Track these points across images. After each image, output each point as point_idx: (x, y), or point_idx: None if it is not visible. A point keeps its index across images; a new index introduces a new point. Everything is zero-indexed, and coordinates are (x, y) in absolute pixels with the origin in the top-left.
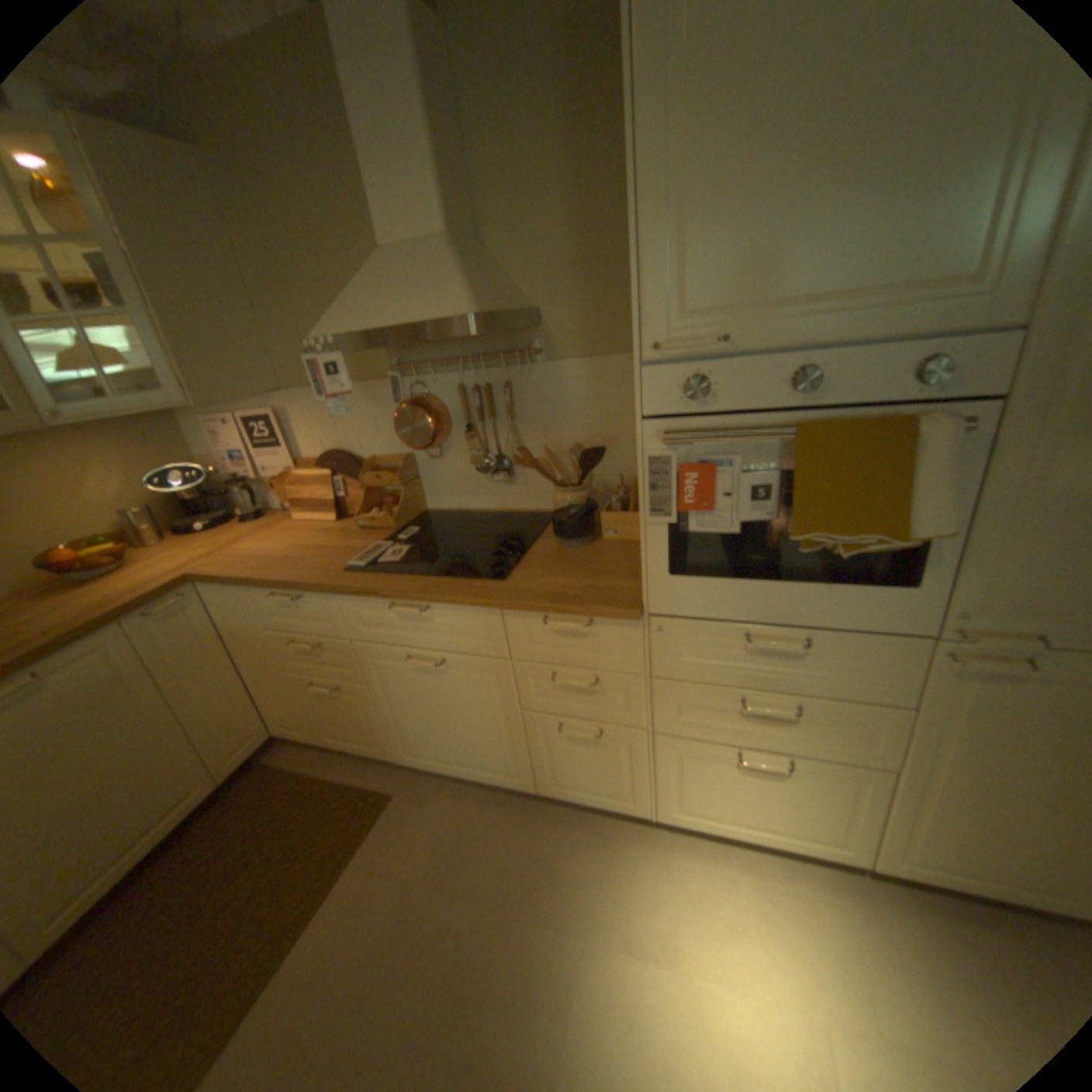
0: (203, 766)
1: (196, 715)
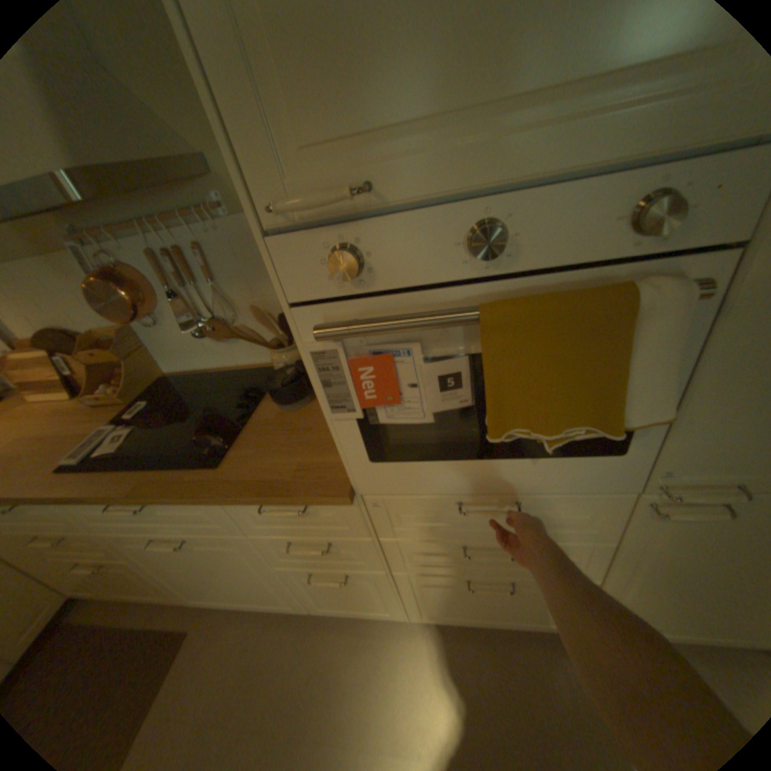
0: None
1: None
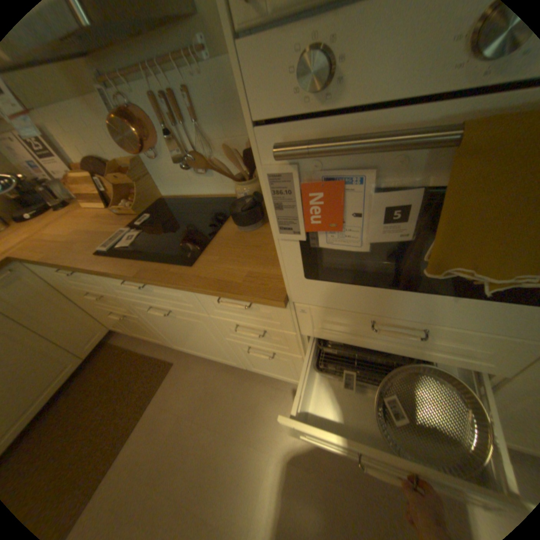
0: (69, 353)
1: (53, 331)
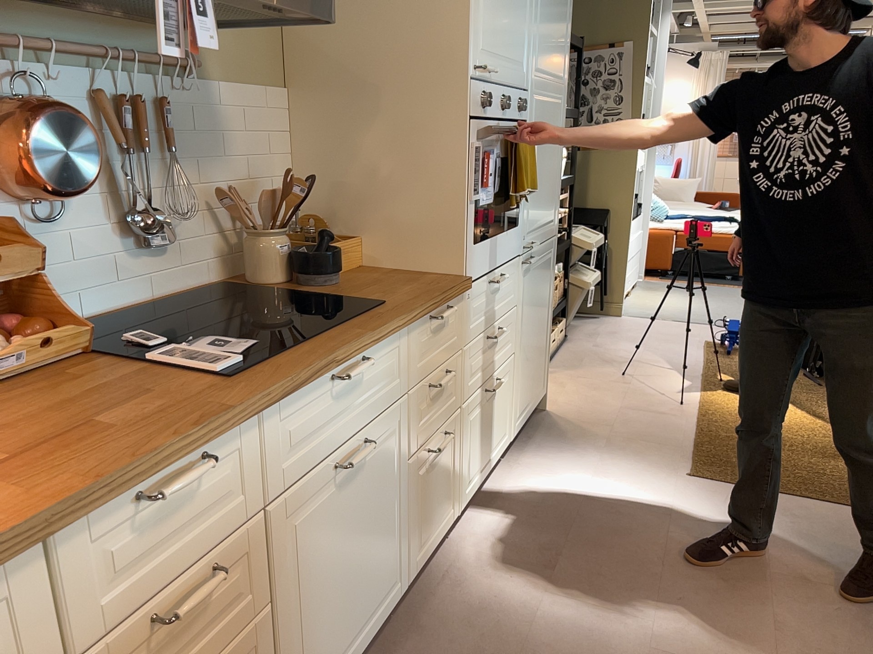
0: None
1: None
